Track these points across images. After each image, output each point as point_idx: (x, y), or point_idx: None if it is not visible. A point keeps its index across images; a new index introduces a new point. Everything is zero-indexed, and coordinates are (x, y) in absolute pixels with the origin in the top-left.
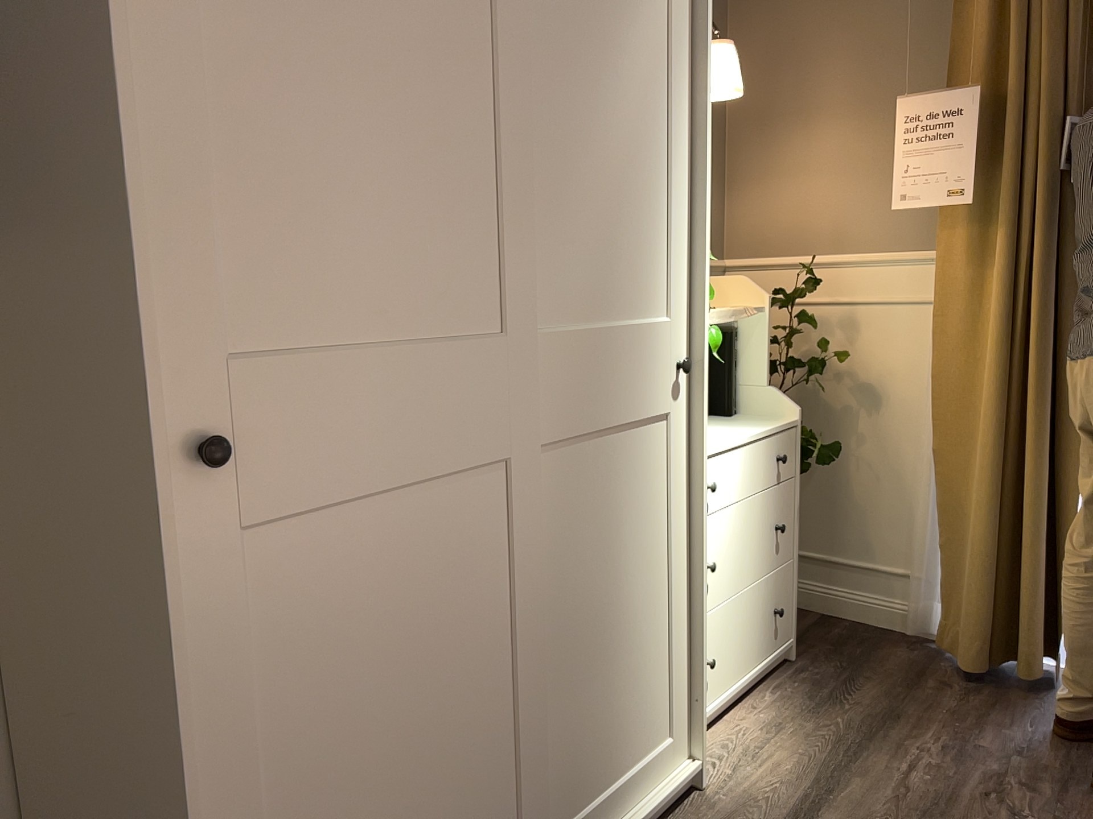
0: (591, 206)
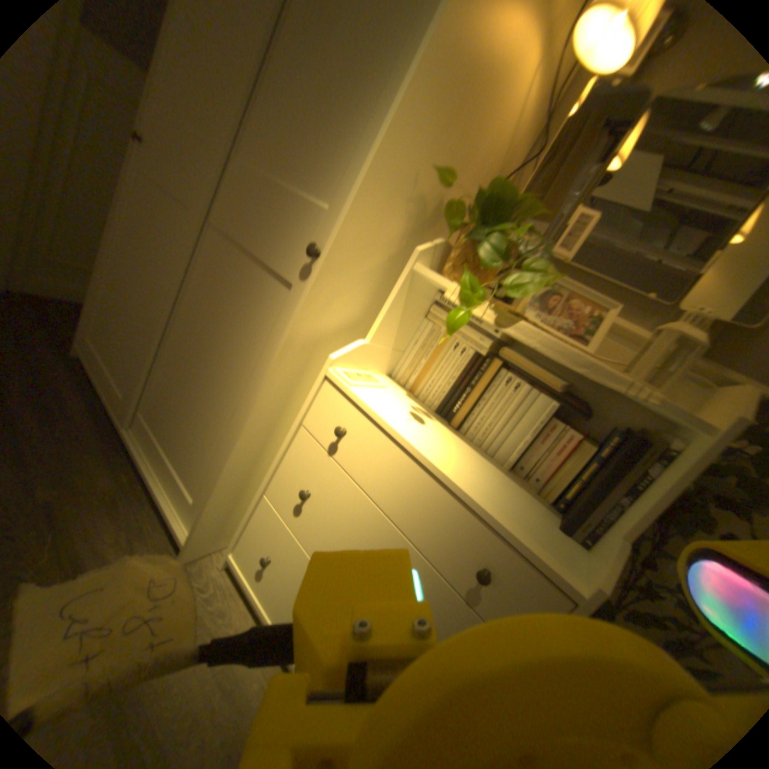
0: (298, 94)
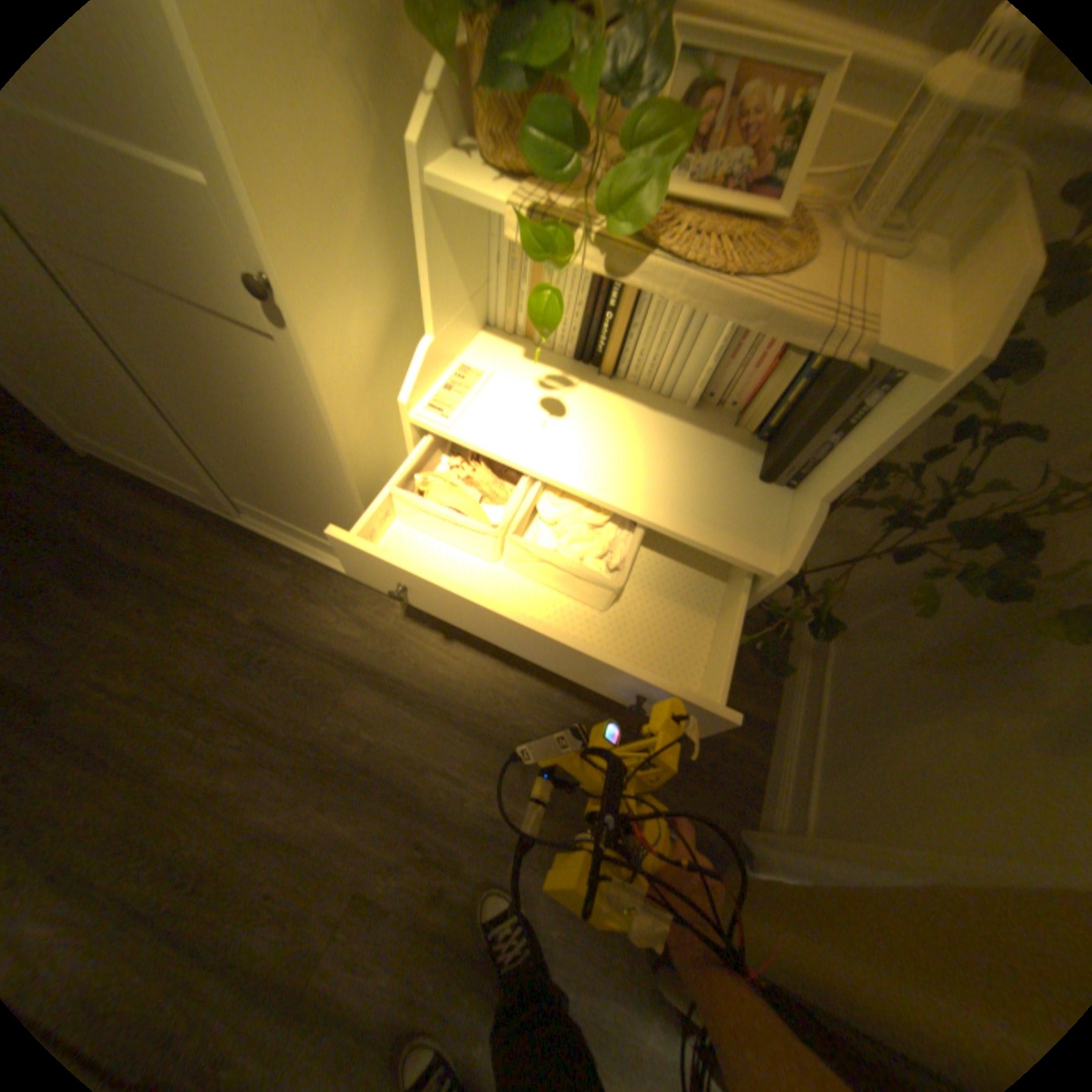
0: None
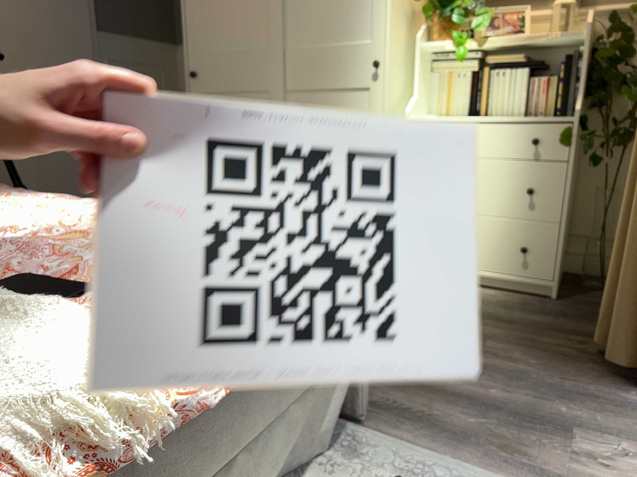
0: None
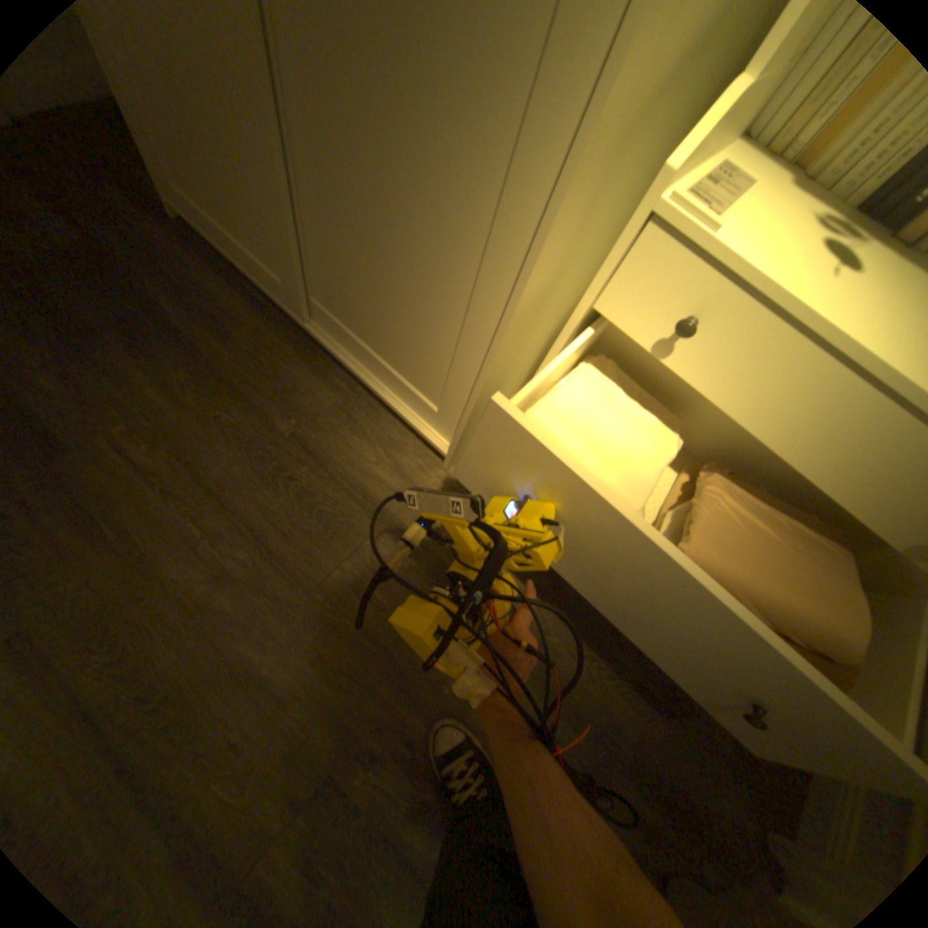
0: None
